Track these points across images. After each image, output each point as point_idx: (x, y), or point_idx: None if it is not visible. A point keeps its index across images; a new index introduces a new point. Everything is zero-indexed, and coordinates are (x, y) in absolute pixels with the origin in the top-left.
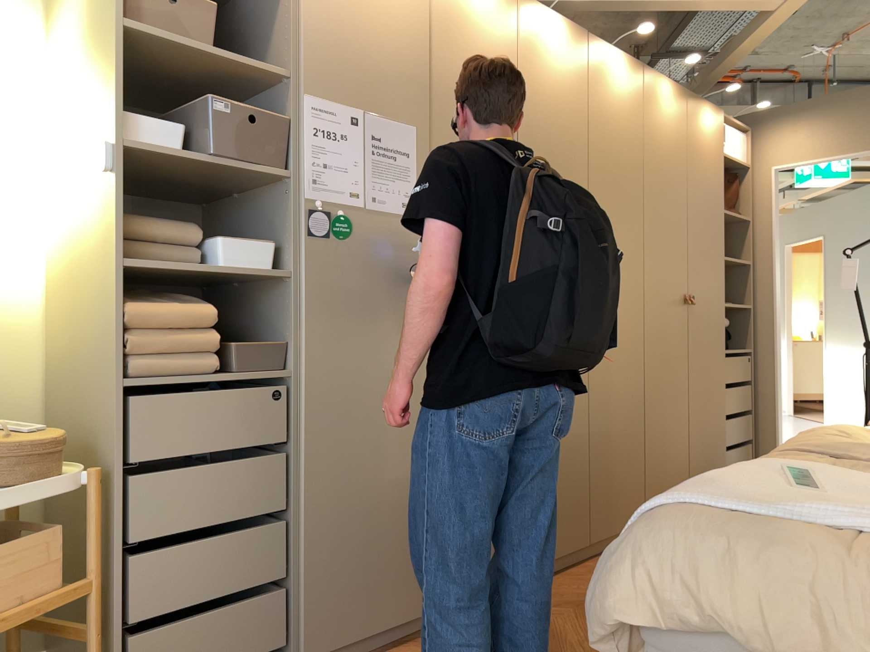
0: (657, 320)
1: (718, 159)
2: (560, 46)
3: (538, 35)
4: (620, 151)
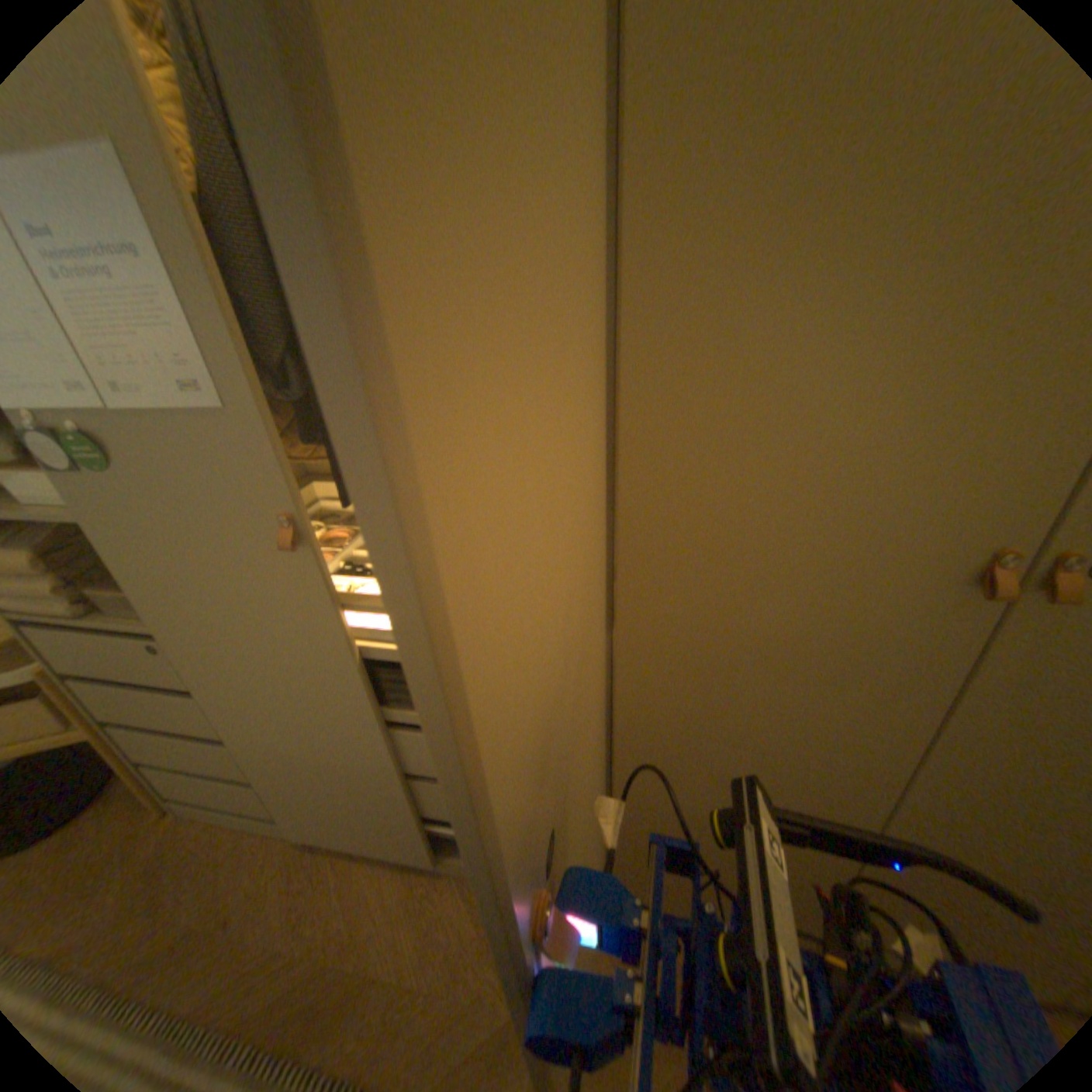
0: None
1: None
2: None
3: None
4: None
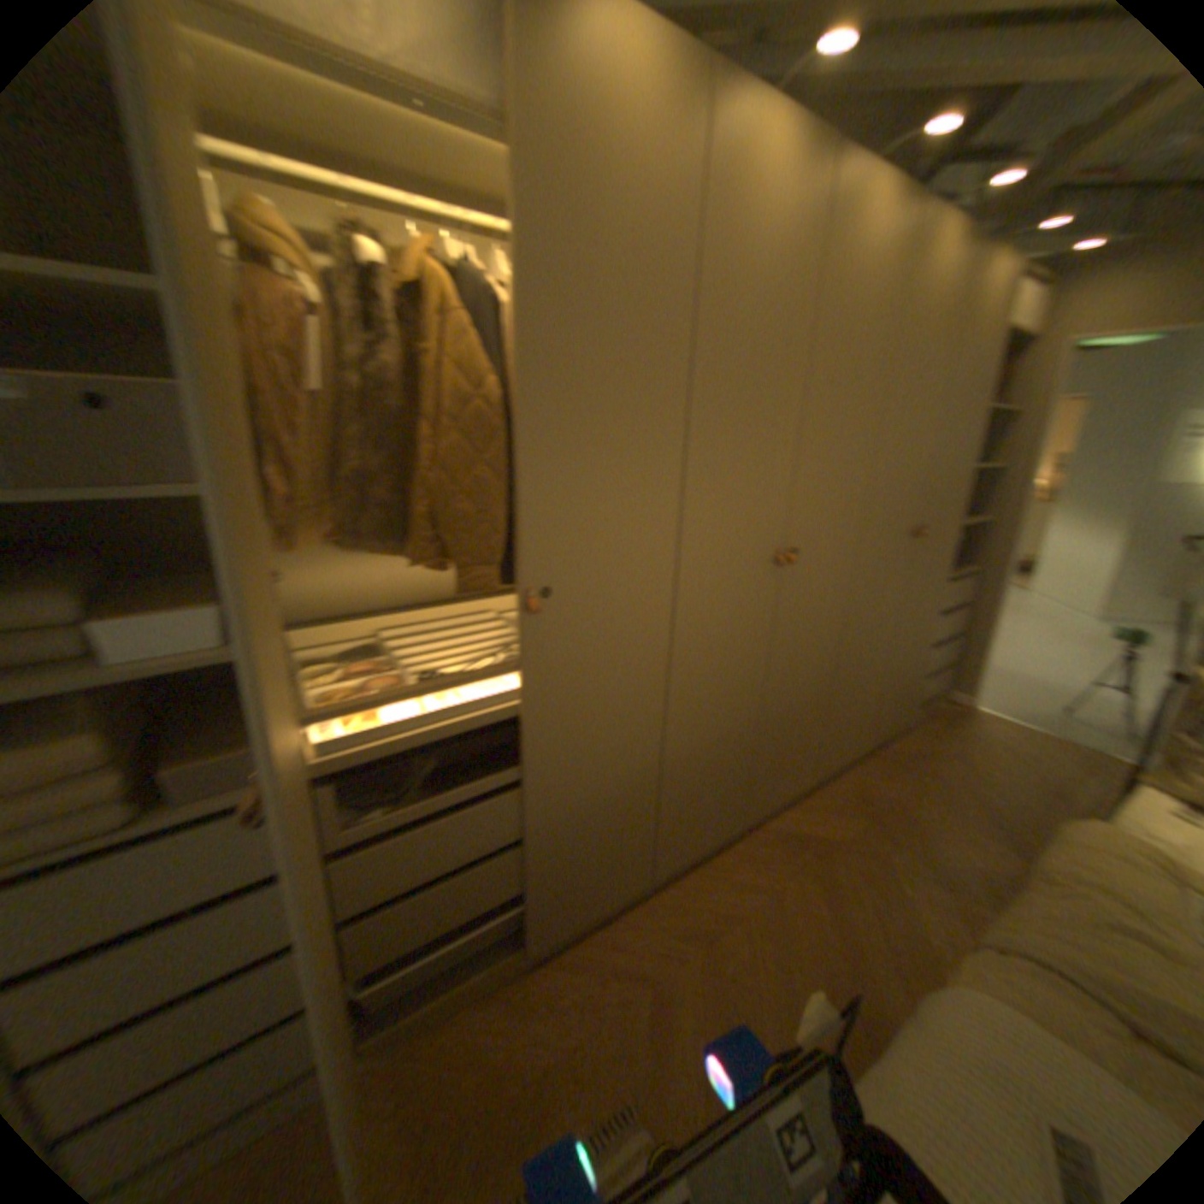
0: (868, 569)
1: (994, 331)
2: (780, 172)
3: (741, 153)
4: (858, 347)
